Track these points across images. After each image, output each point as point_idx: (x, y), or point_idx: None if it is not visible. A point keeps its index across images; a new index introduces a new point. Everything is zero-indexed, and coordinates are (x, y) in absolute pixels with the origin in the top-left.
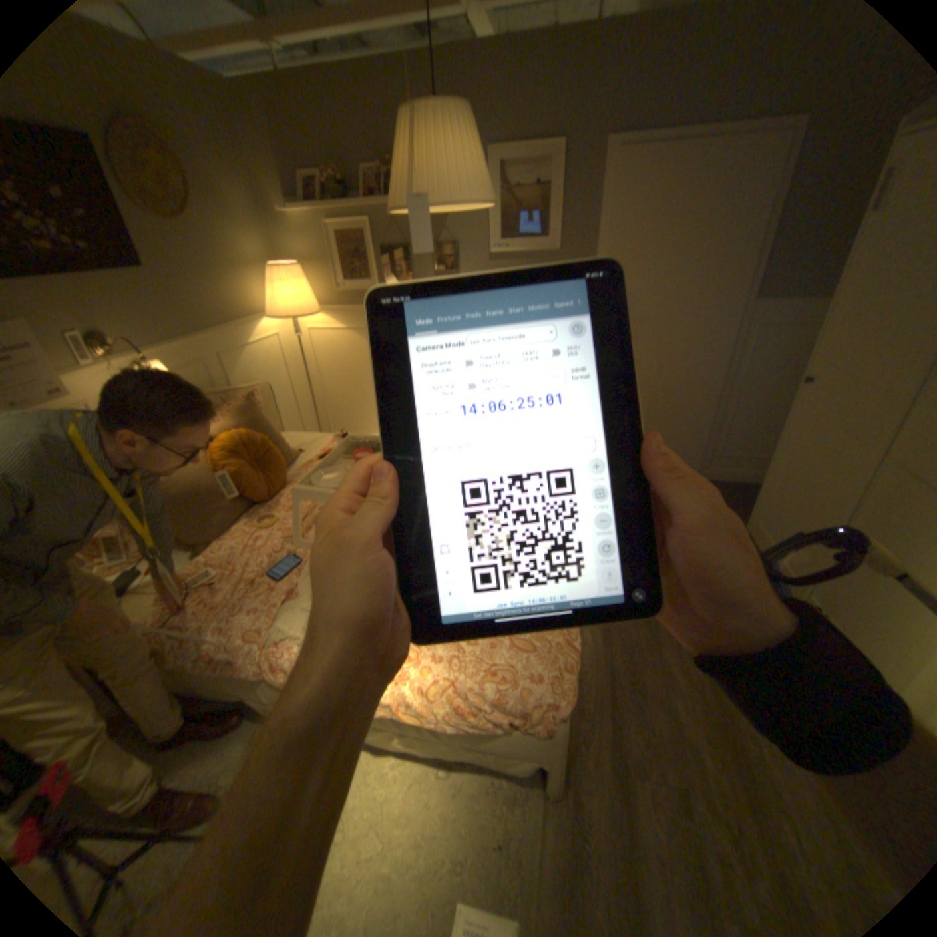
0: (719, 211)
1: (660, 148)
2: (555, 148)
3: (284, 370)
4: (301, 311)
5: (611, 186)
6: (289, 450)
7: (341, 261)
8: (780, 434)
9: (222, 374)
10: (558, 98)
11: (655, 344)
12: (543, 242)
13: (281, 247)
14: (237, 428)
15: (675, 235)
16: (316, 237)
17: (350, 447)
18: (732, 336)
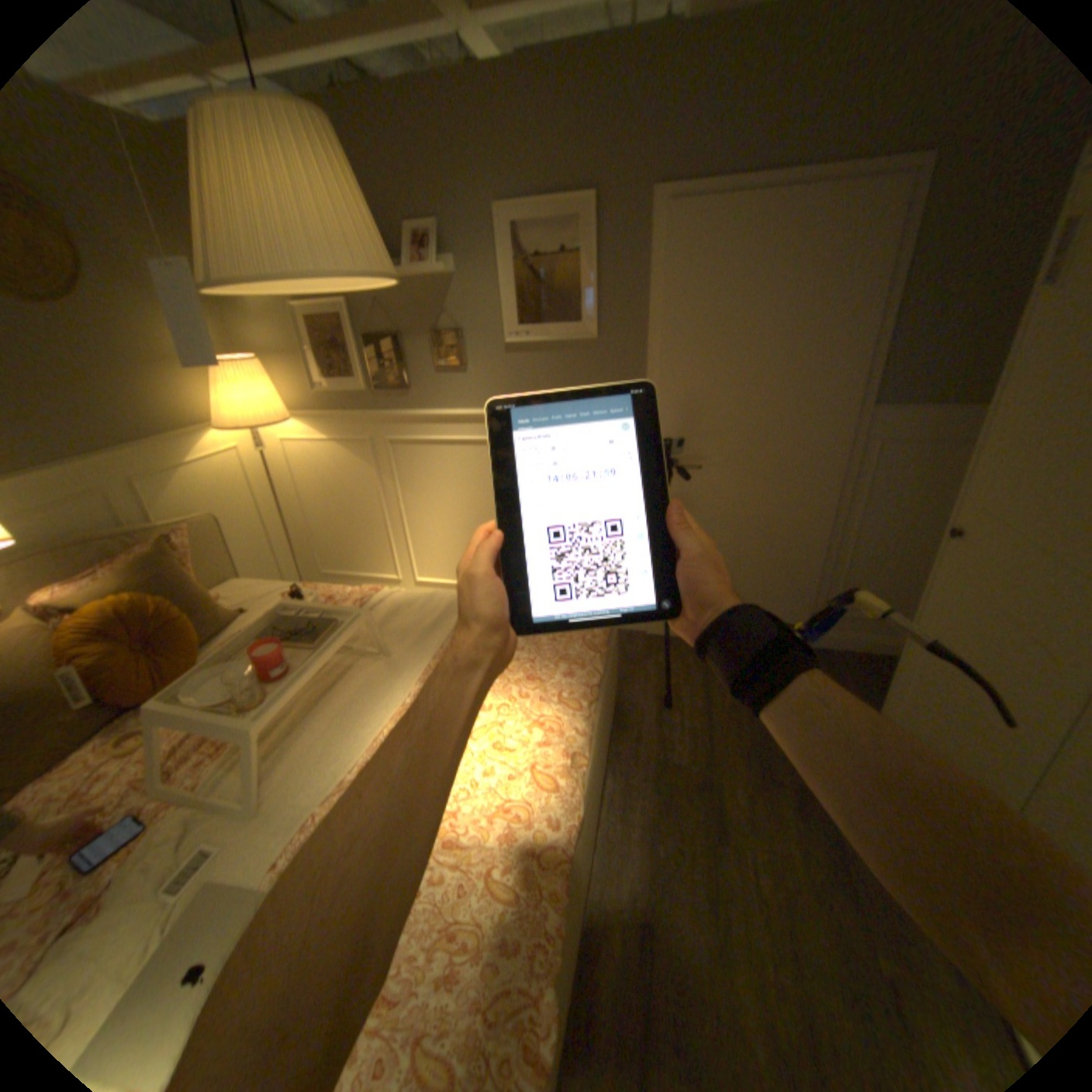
0: (815, 284)
1: (727, 199)
2: (583, 202)
3: (247, 492)
4: (257, 418)
5: (662, 252)
6: (218, 612)
7: (316, 352)
8: (920, 589)
9: (136, 505)
10: (583, 136)
11: (735, 465)
12: (575, 327)
13: (241, 335)
14: (122, 589)
15: (754, 317)
16: (282, 322)
17: (274, 621)
18: (844, 455)
